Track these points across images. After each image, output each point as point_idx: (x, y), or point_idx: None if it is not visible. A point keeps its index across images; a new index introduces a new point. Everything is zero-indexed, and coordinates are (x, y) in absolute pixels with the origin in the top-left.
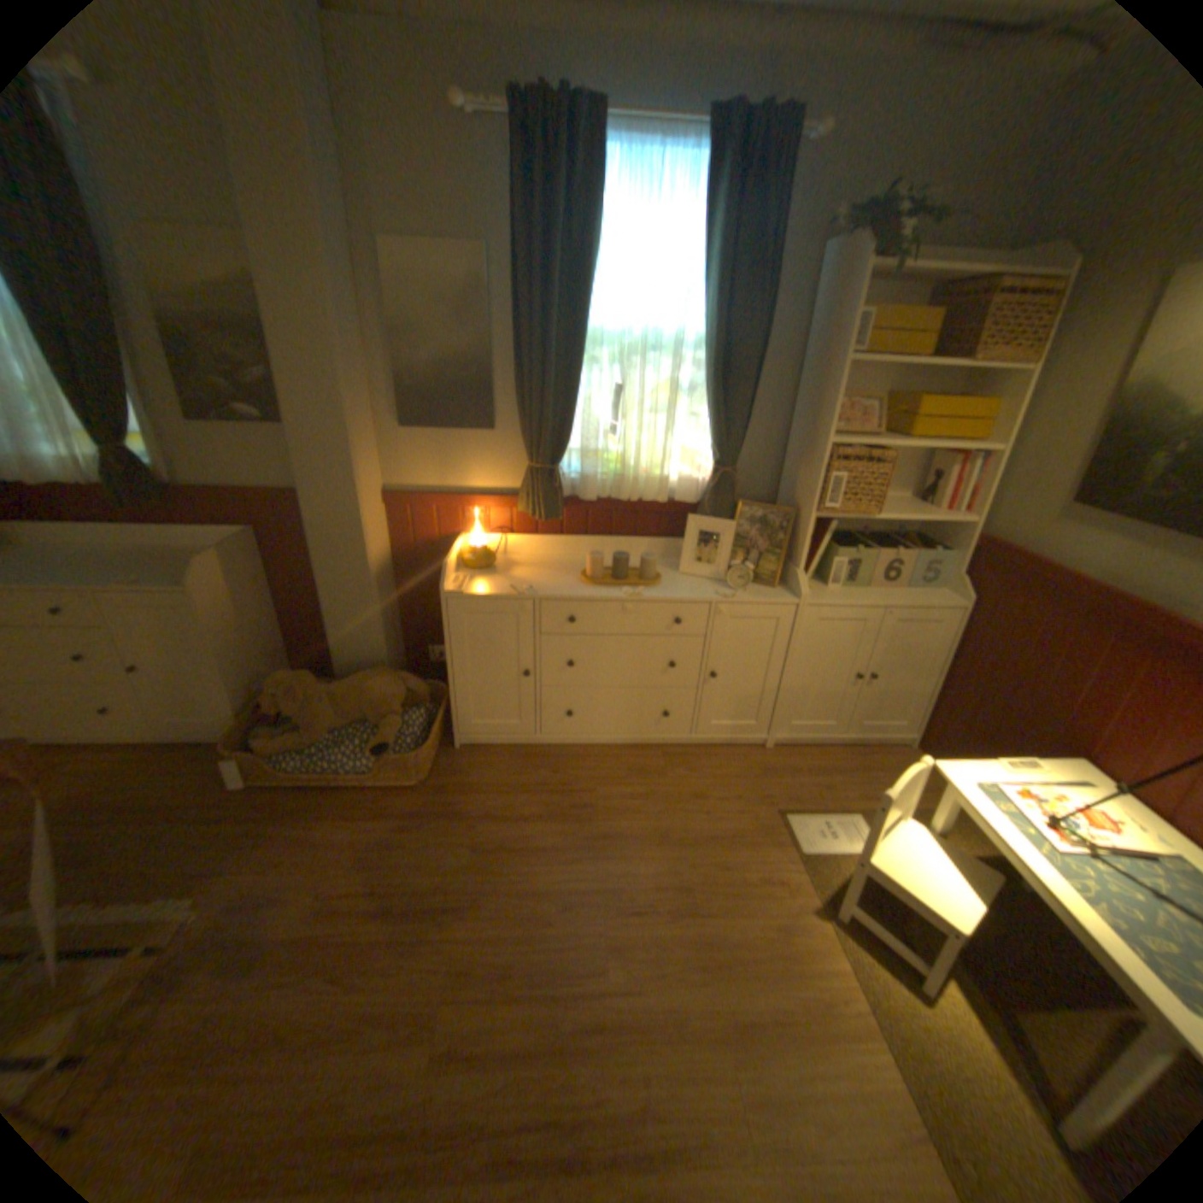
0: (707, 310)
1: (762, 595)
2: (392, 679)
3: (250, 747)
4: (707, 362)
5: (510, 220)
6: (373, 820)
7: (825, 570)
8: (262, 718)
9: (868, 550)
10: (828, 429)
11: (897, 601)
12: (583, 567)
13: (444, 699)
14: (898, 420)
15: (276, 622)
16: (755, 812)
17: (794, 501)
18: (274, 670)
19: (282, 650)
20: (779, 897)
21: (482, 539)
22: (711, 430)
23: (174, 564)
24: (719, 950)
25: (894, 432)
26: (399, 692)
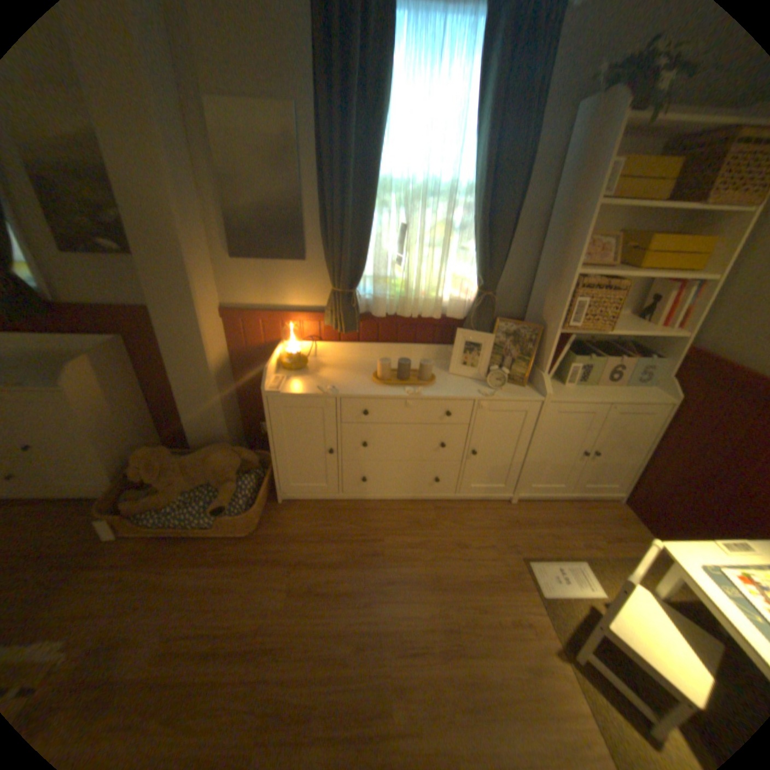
0: (478, 162)
1: (515, 393)
2: (230, 453)
3: (120, 509)
4: (477, 205)
5: (314, 80)
6: (213, 566)
7: (563, 372)
8: (134, 481)
9: (599, 357)
10: (577, 262)
11: (621, 398)
12: (375, 367)
13: (271, 465)
14: (629, 254)
15: (146, 406)
16: (506, 559)
17: (542, 318)
18: (146, 440)
19: (153, 425)
20: (528, 638)
21: (298, 345)
22: (477, 261)
23: (60, 366)
24: (483, 690)
25: (626, 264)
26: (236, 463)
